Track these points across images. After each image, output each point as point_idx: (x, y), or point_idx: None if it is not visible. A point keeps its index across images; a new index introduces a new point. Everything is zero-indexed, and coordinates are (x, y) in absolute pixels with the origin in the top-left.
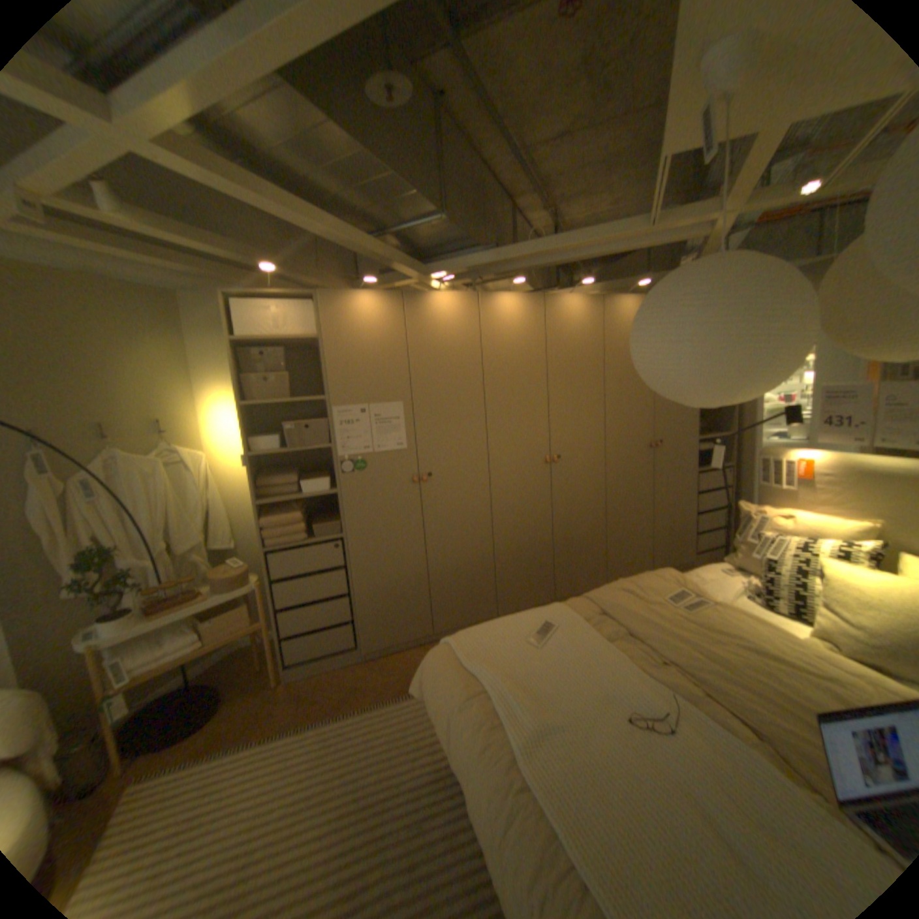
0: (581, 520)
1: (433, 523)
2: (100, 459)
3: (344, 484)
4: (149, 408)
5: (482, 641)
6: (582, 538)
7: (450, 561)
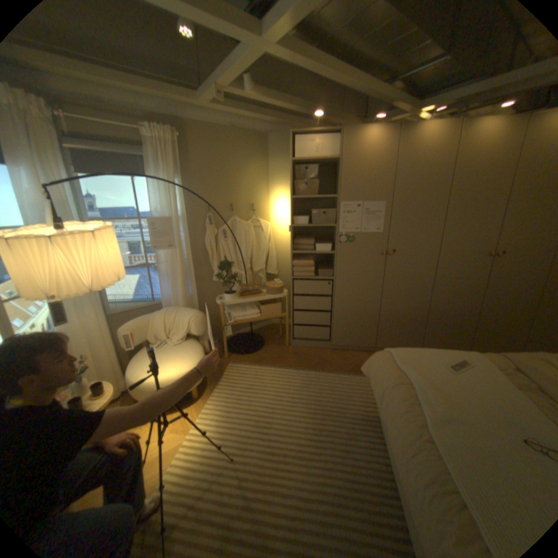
0: (512, 304)
1: (389, 282)
2: (229, 221)
3: (339, 249)
4: (249, 198)
5: (413, 357)
6: (508, 317)
7: (396, 308)
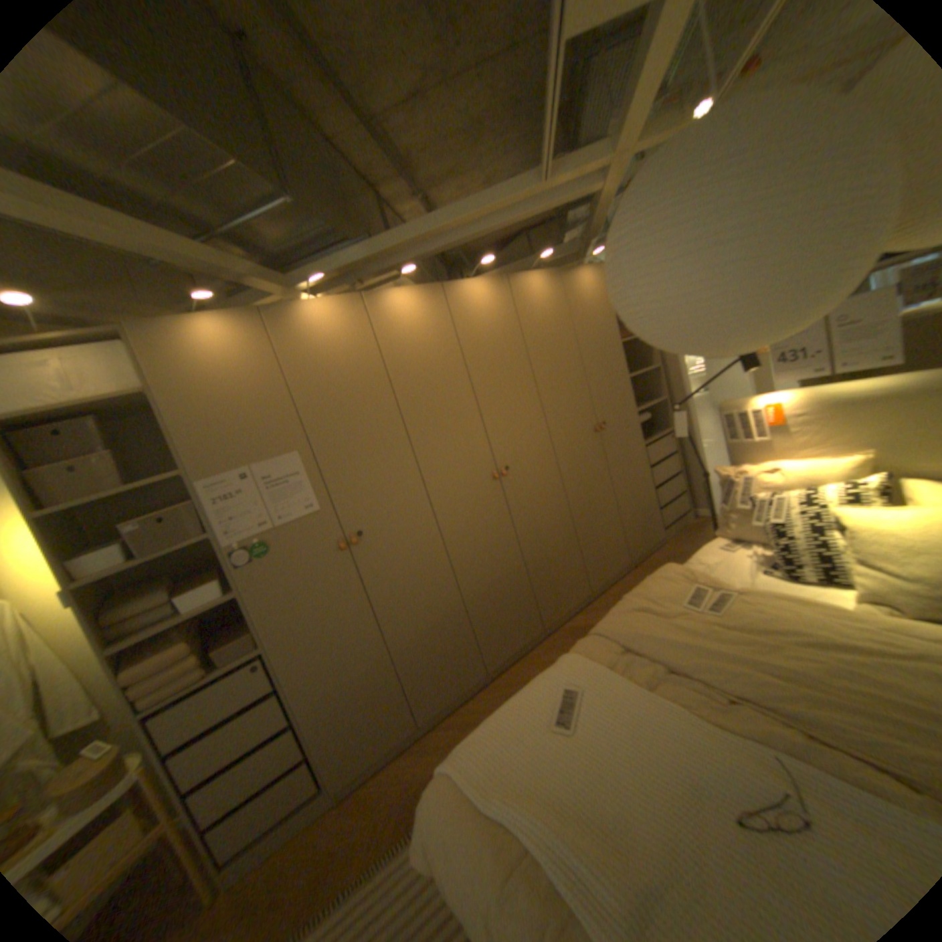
0: (549, 531)
1: (381, 592)
2: None
3: (243, 582)
4: None
5: (495, 758)
6: (555, 551)
7: (415, 631)
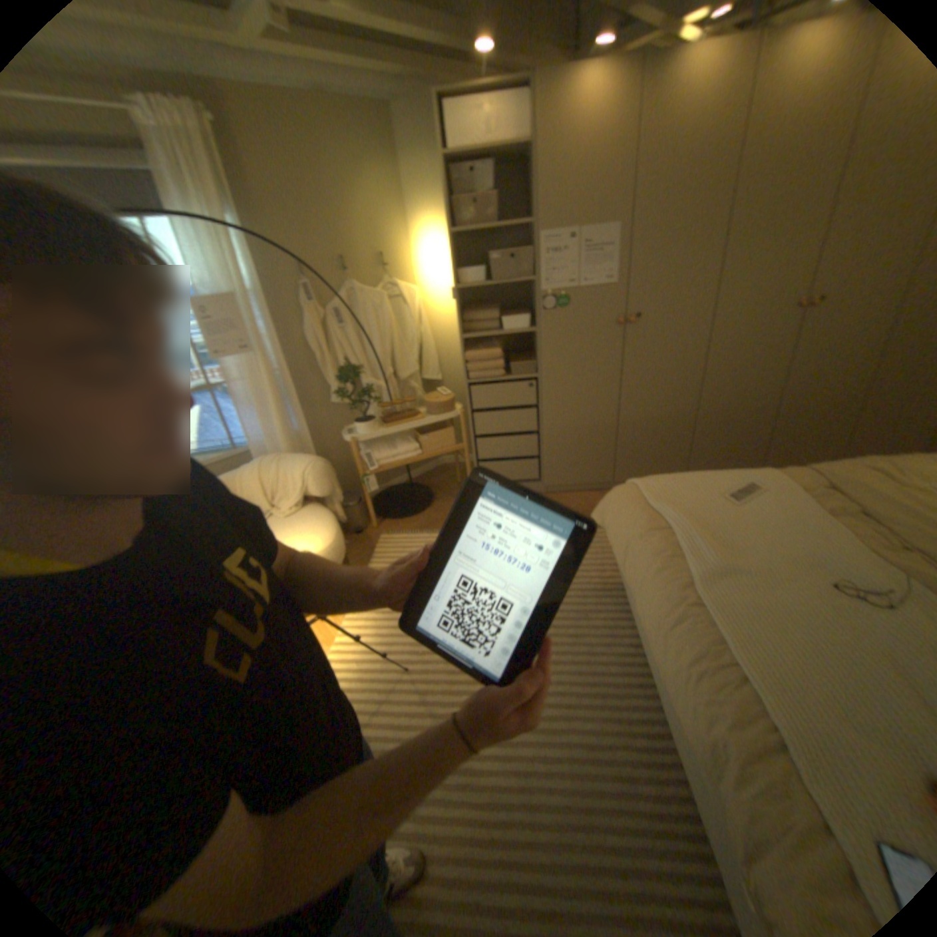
0: (830, 387)
1: (632, 372)
2: (345, 291)
3: (544, 323)
4: (374, 242)
5: (673, 487)
6: (823, 409)
7: (644, 415)
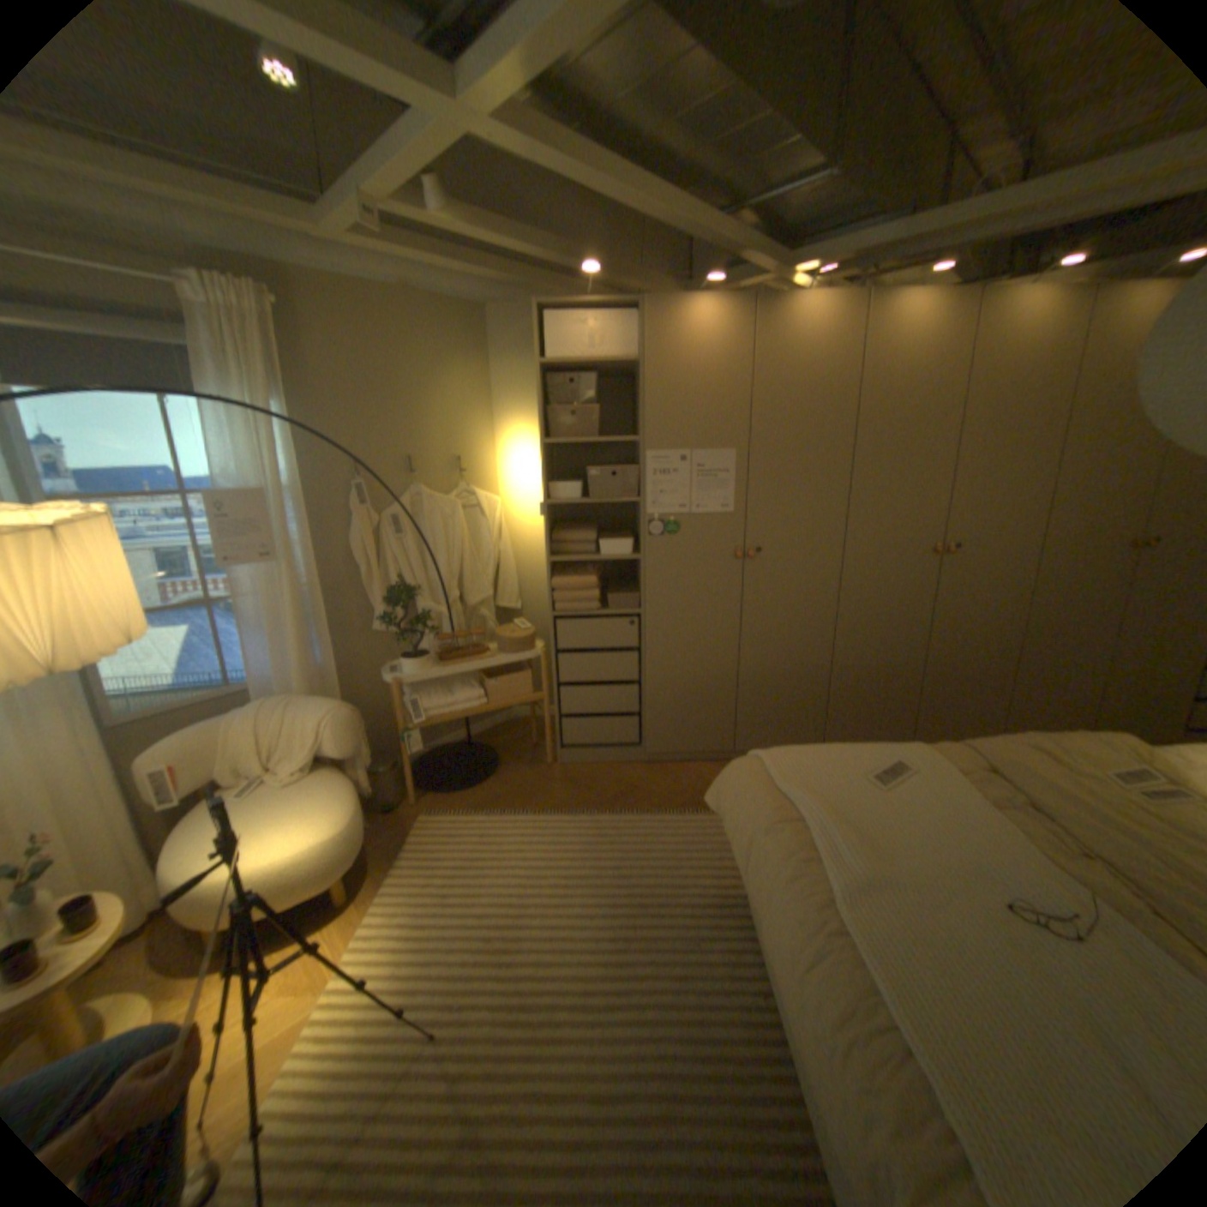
0: (978, 644)
1: (753, 614)
2: (407, 496)
3: (649, 550)
4: (451, 444)
5: (804, 764)
6: (974, 670)
7: (769, 667)
